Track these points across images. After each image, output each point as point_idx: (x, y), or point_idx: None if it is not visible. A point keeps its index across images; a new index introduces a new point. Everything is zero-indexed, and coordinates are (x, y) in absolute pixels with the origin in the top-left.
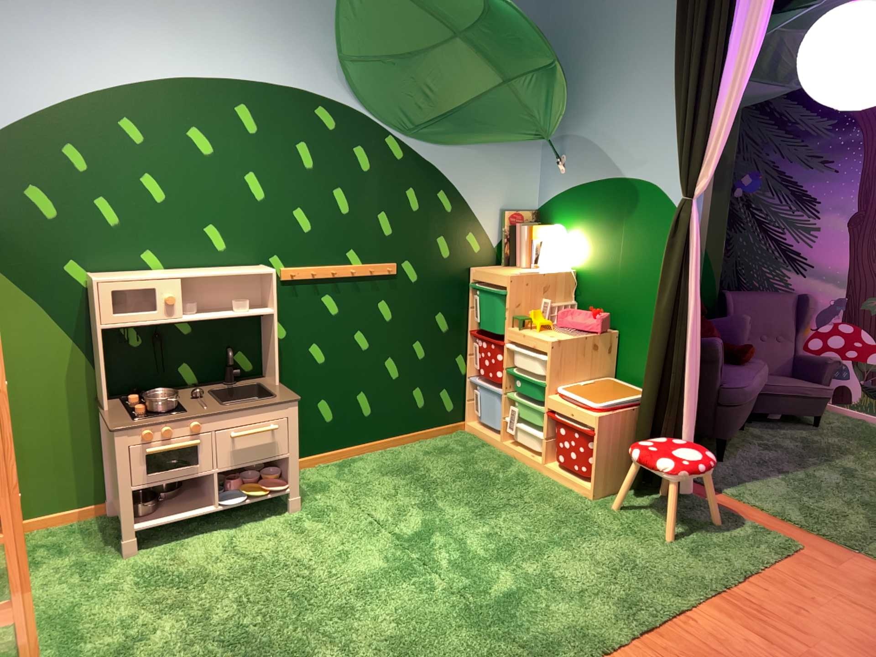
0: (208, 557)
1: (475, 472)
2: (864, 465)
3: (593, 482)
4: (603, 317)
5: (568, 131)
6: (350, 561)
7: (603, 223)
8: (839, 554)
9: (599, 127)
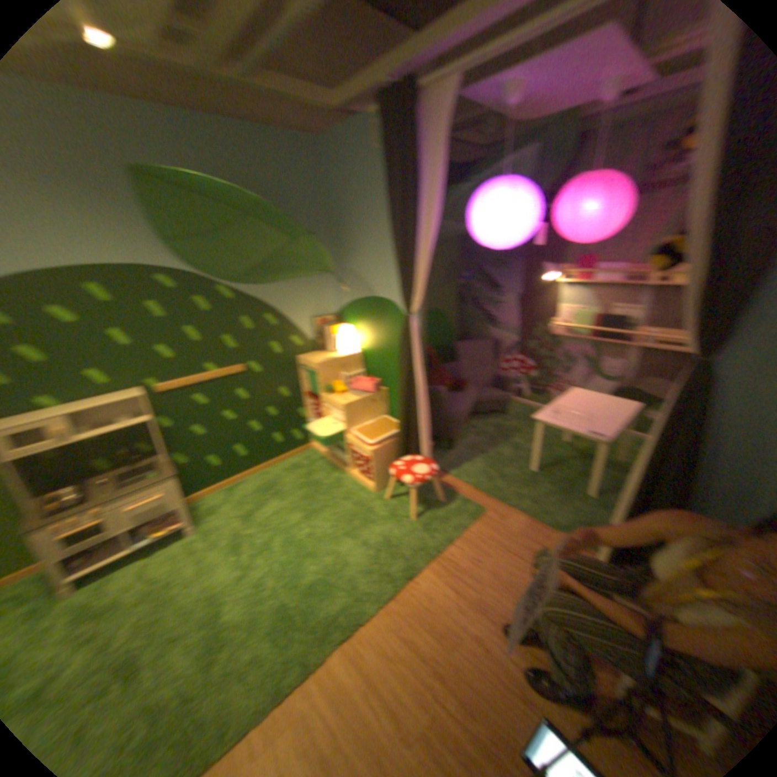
0: (121, 588)
1: (309, 482)
2: (525, 441)
3: (374, 482)
4: (373, 384)
5: (343, 266)
6: (215, 575)
7: (369, 324)
8: (504, 513)
9: (359, 264)
